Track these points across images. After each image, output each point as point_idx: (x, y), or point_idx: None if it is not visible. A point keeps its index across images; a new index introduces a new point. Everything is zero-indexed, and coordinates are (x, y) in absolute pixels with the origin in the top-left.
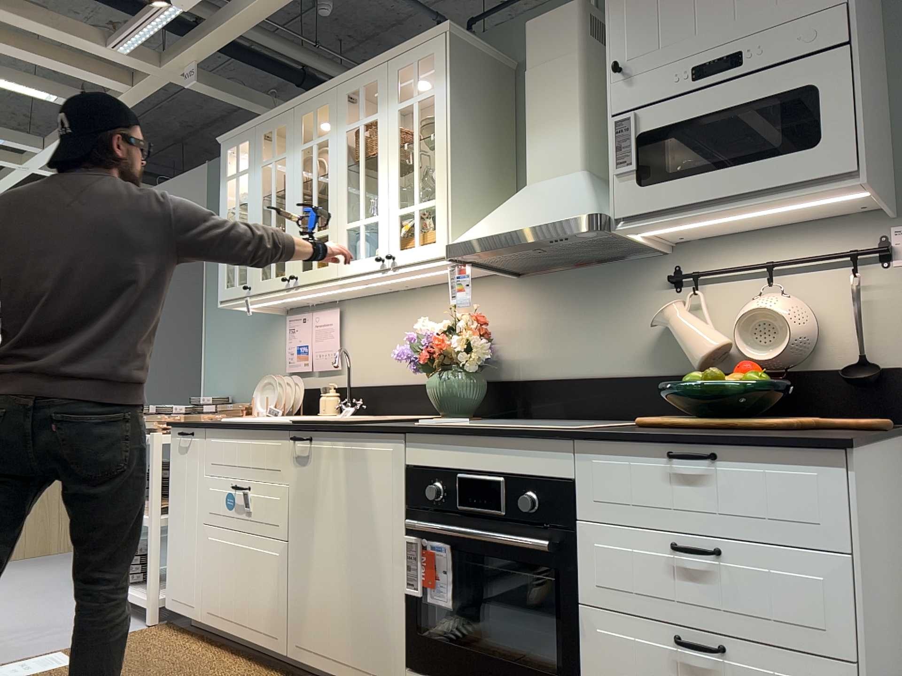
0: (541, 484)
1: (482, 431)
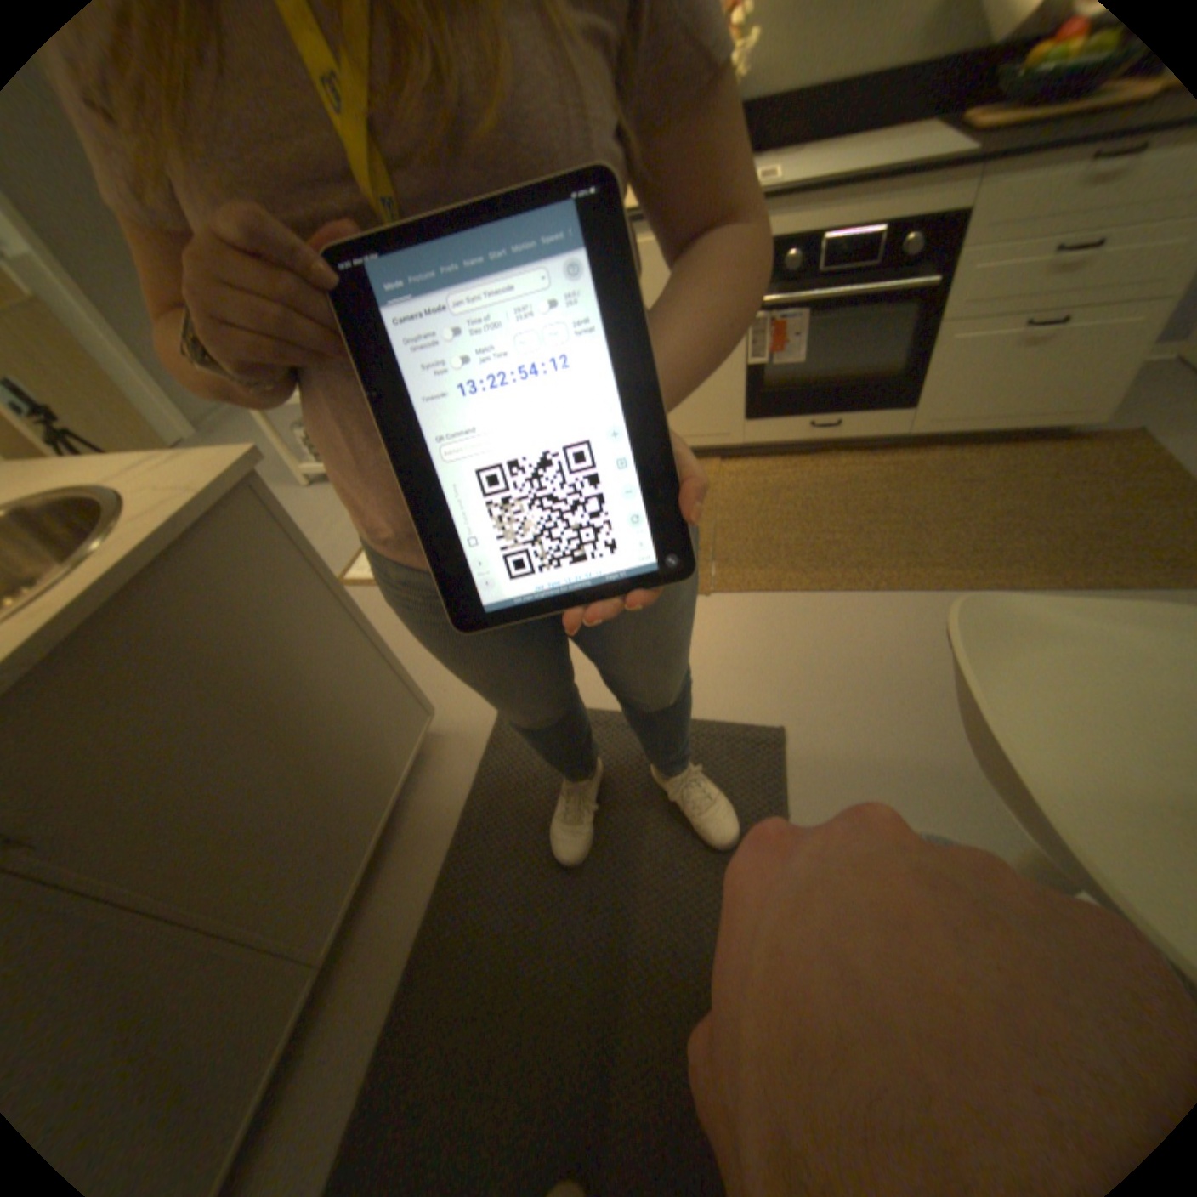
0: (930, 219)
1: (872, 172)
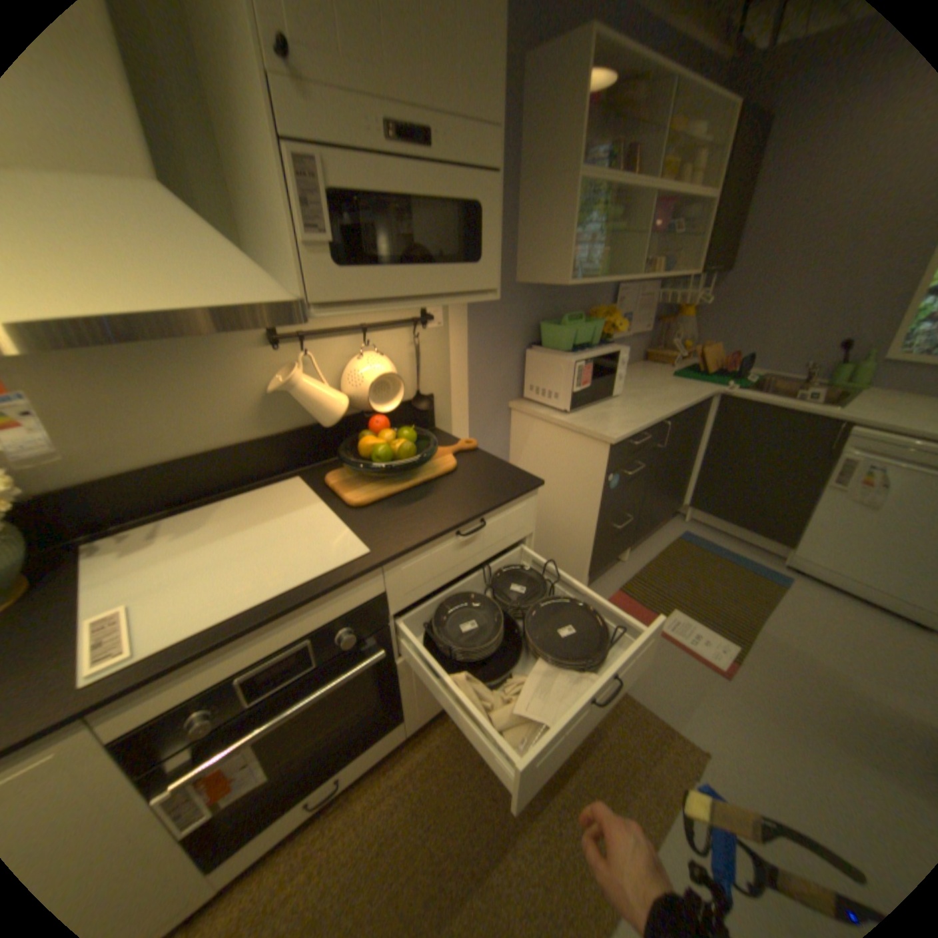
0: (350, 615)
1: (268, 617)
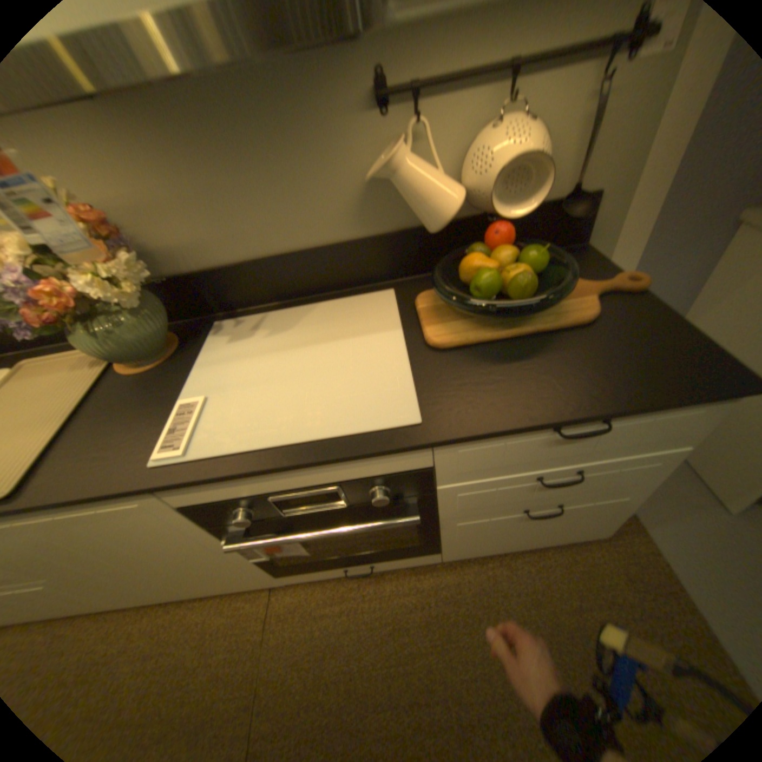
0: (388, 477)
1: (290, 465)
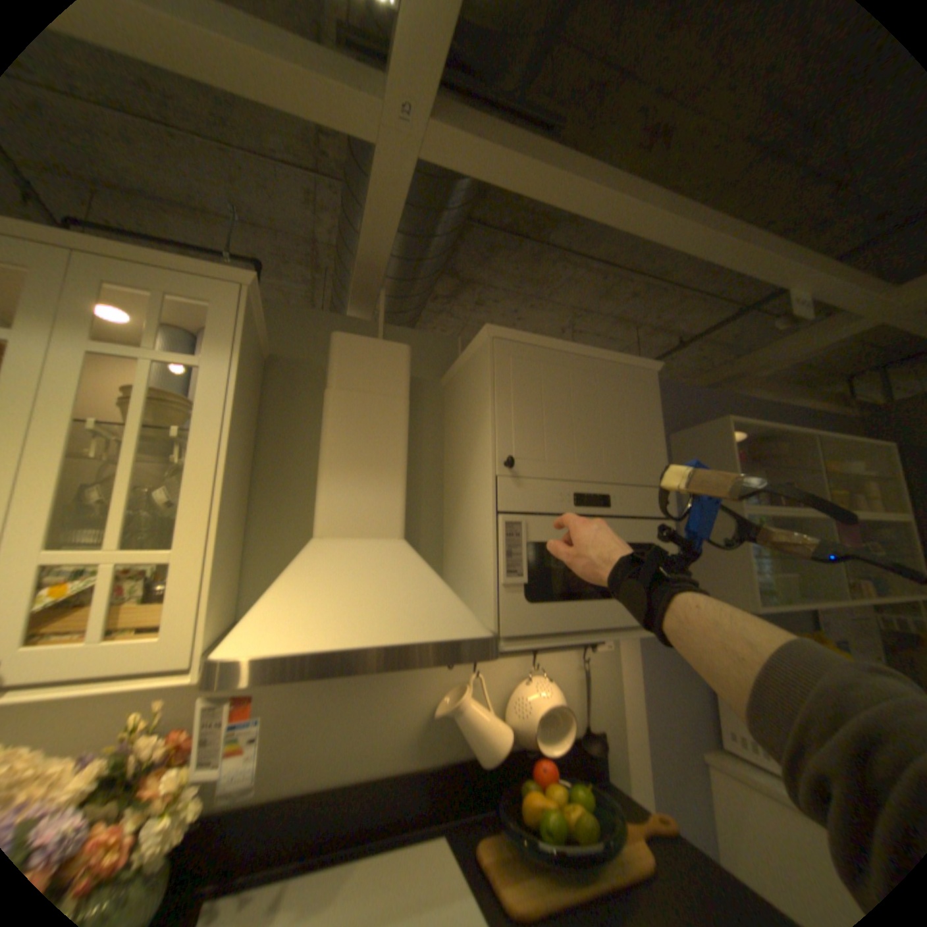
0: None
1: None
